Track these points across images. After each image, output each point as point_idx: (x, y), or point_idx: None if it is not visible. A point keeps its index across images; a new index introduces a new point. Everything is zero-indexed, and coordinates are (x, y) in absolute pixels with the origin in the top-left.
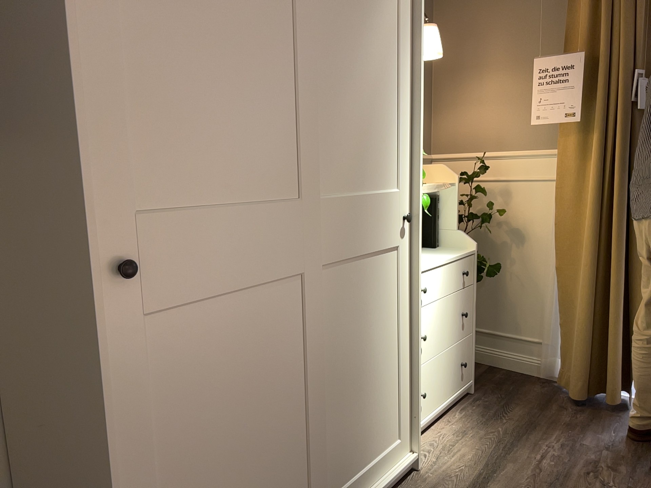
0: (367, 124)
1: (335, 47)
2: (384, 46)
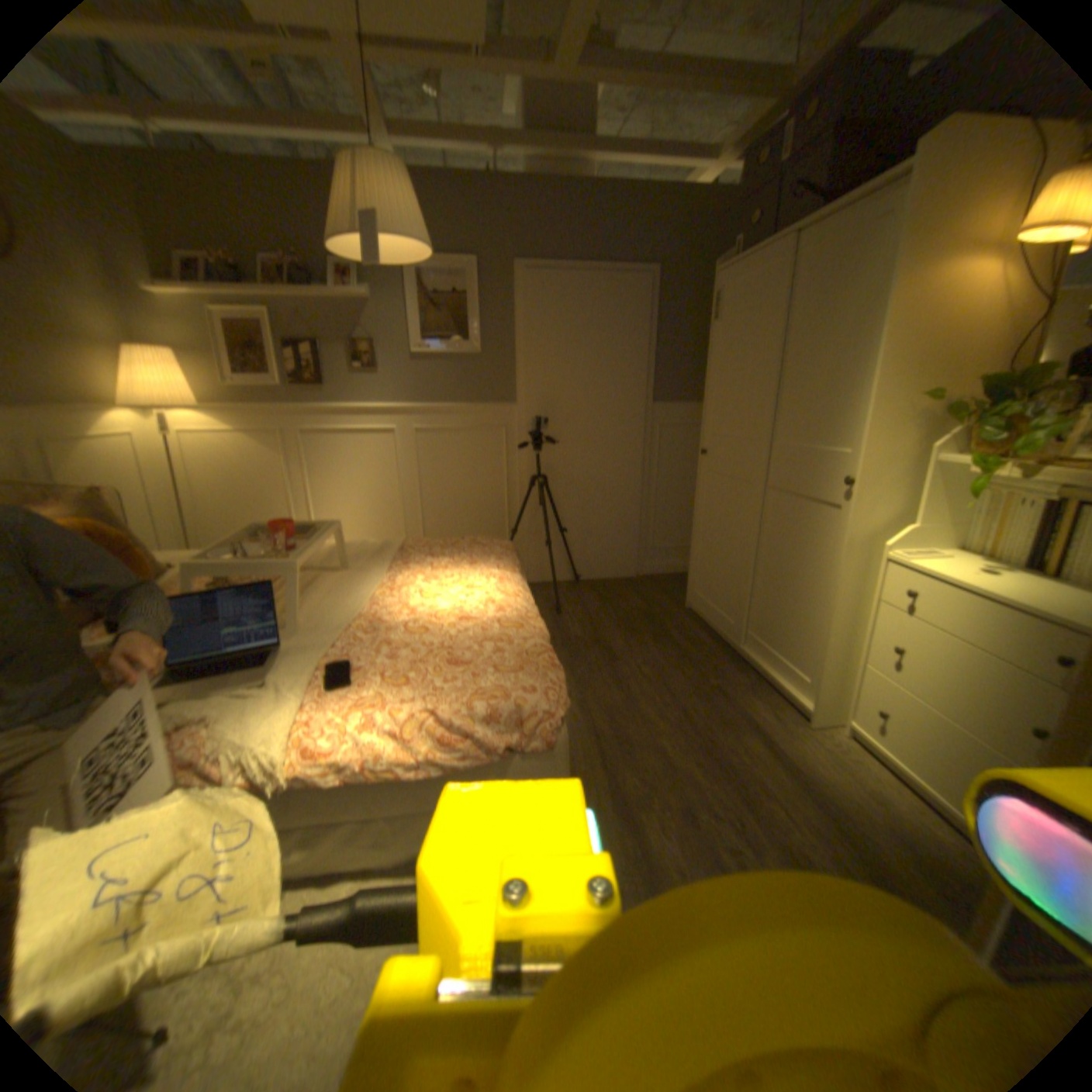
0: (826, 390)
1: (806, 337)
2: (858, 311)
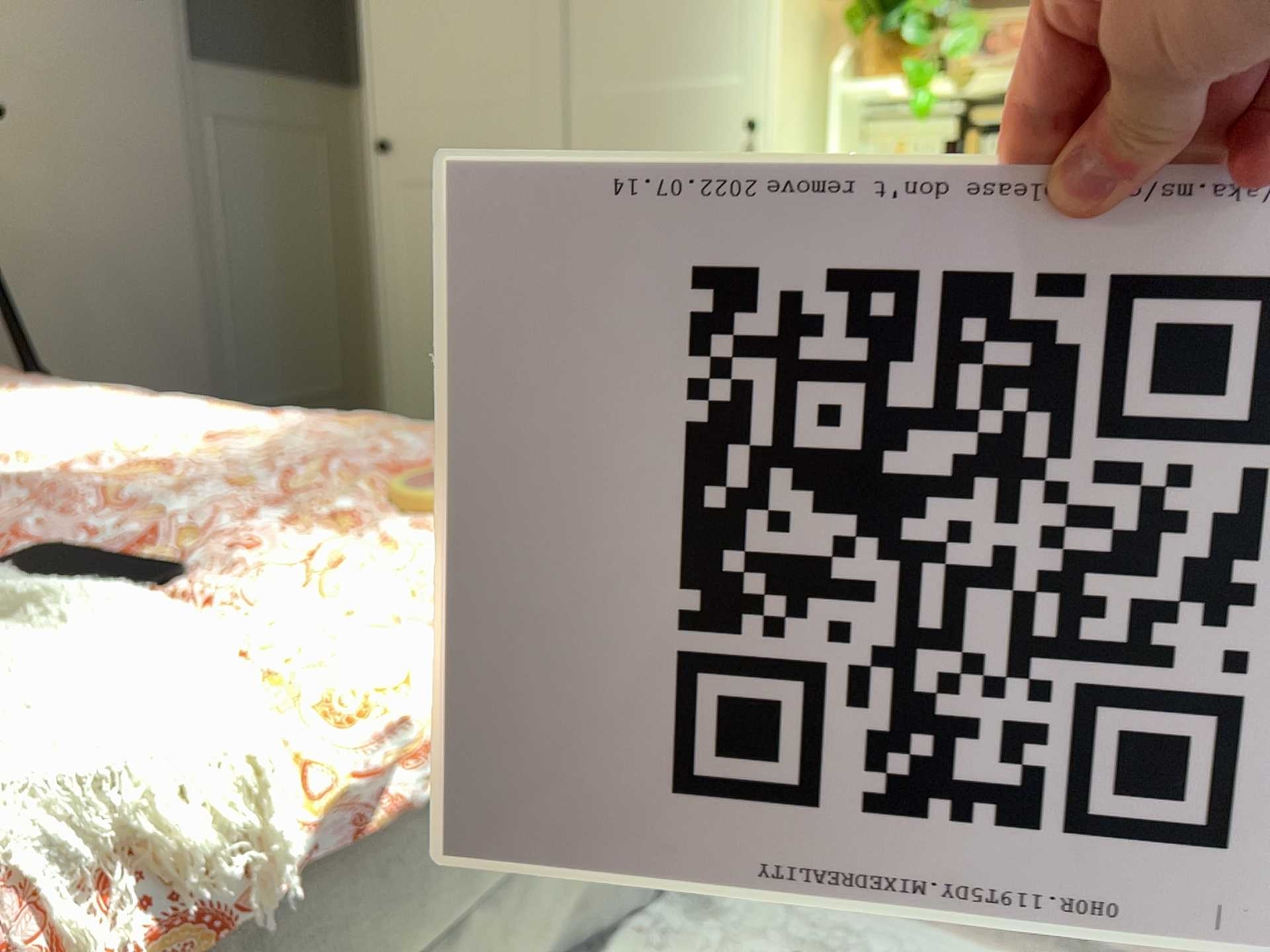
0: None
1: None
2: None
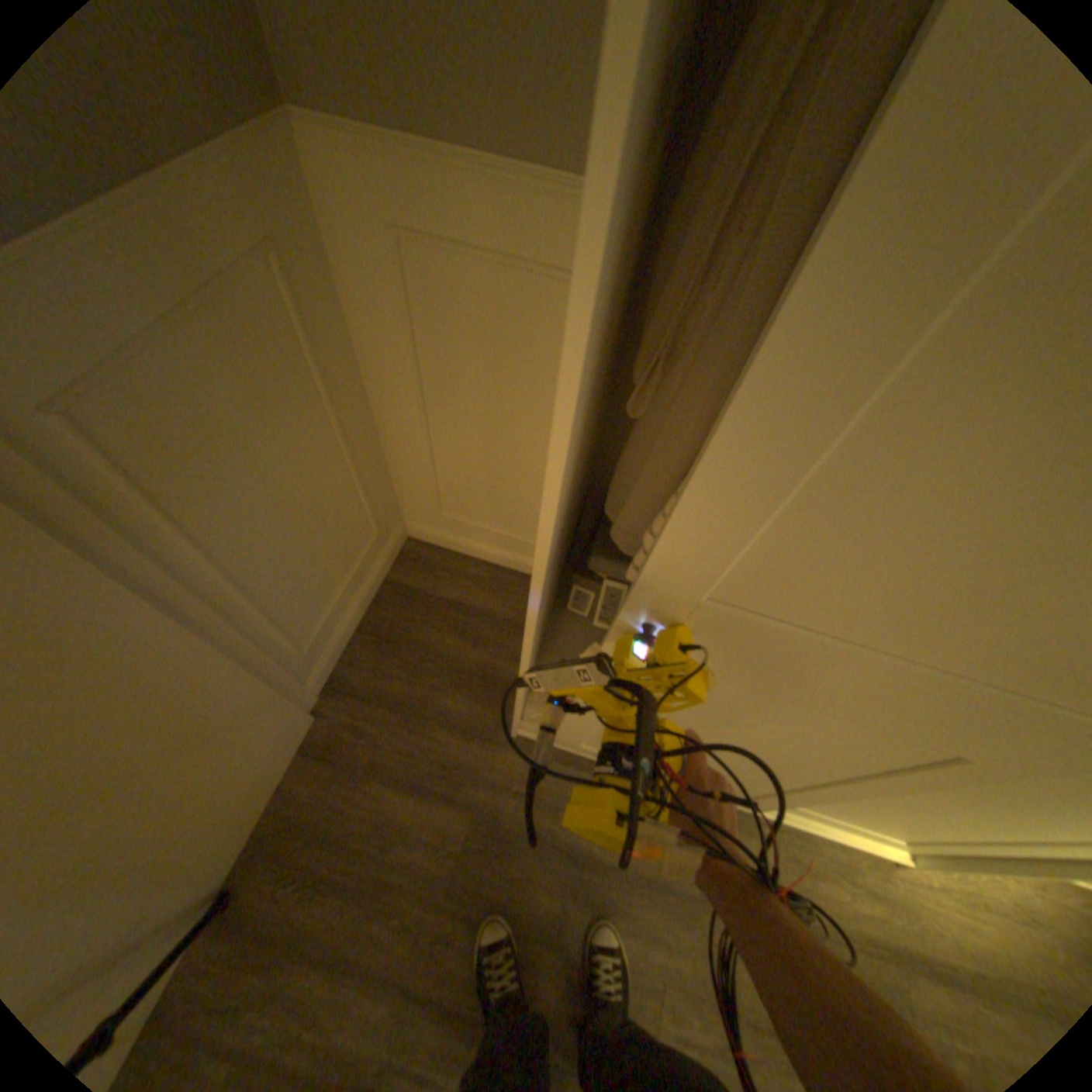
0: None
1: None
2: None
